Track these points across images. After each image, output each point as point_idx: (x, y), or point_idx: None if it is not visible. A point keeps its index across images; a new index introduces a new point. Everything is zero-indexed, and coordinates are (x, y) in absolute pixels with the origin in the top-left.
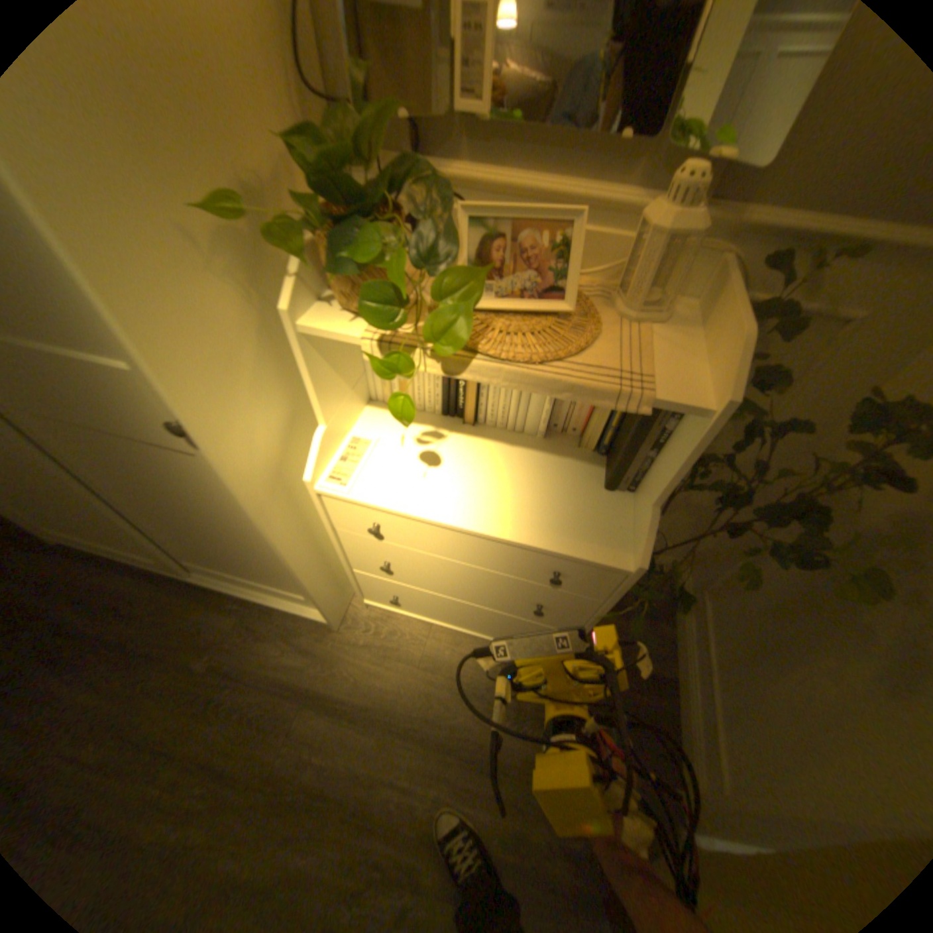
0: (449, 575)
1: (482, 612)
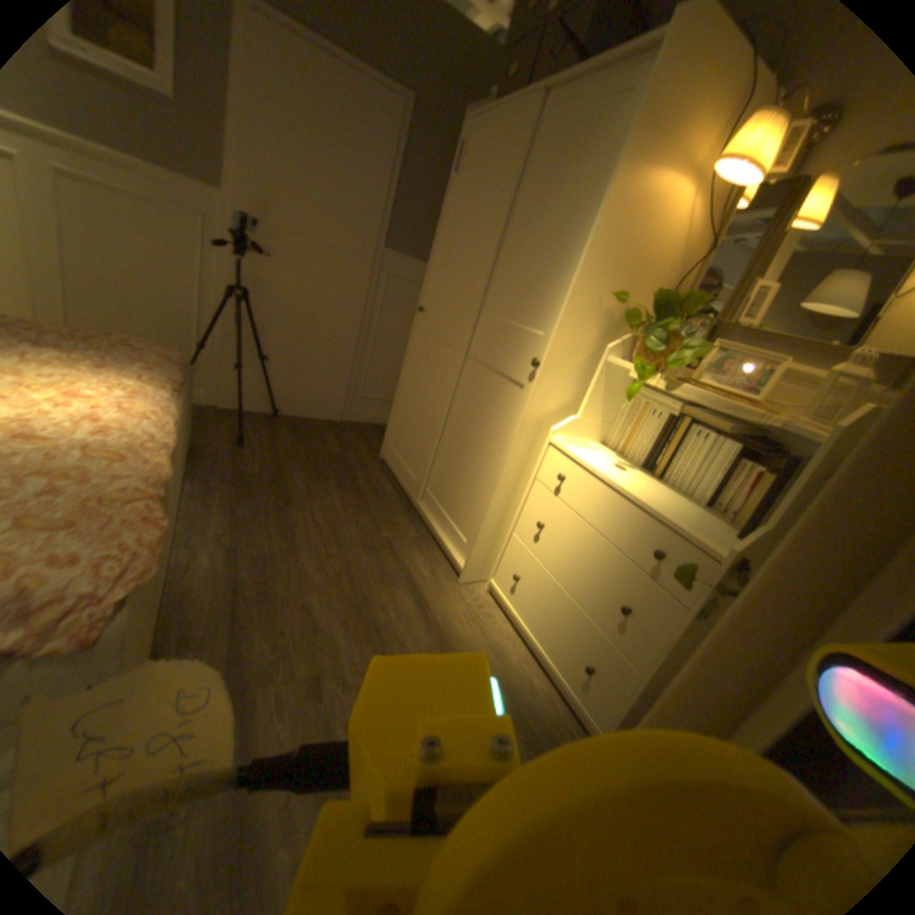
0: (577, 548)
1: (574, 617)
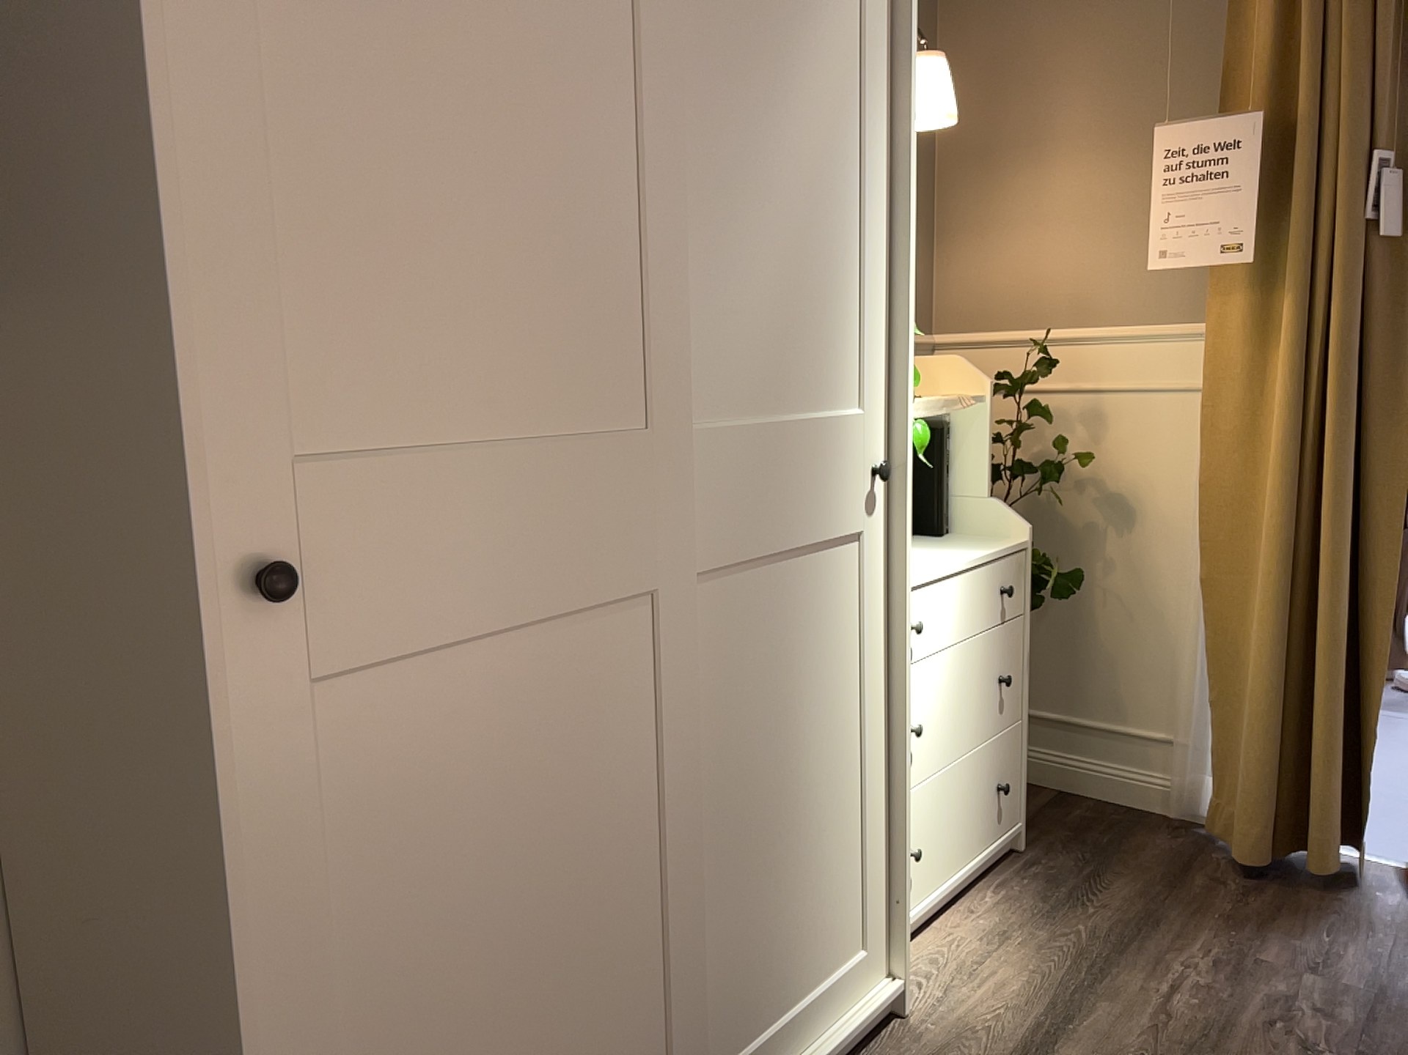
0: (953, 695)
1: (974, 774)
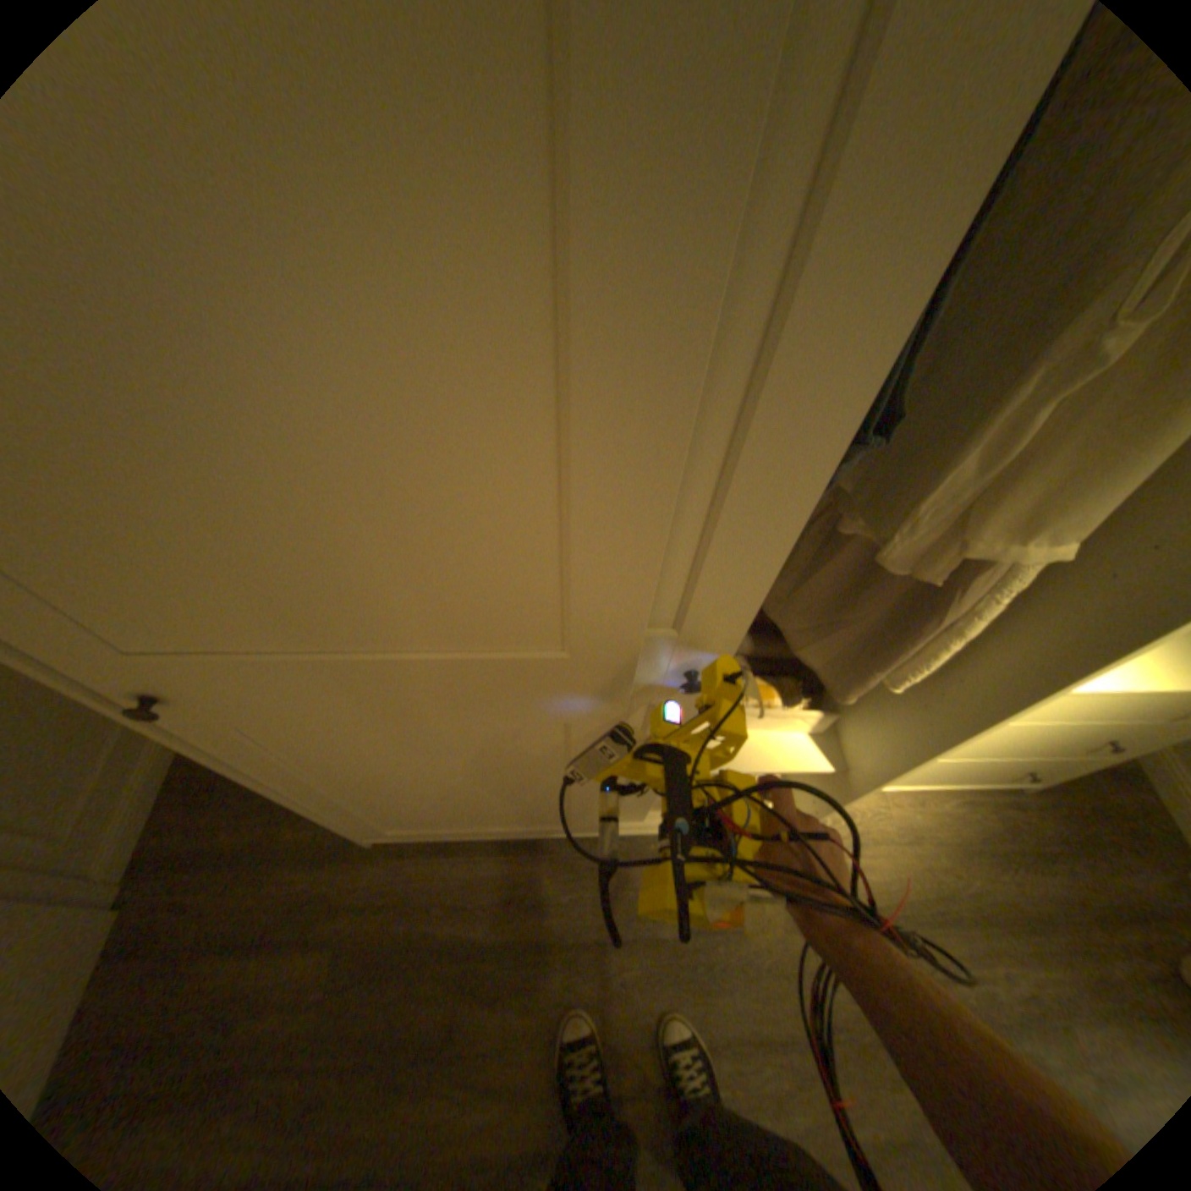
0: (1019, 739)
1: (1001, 765)
